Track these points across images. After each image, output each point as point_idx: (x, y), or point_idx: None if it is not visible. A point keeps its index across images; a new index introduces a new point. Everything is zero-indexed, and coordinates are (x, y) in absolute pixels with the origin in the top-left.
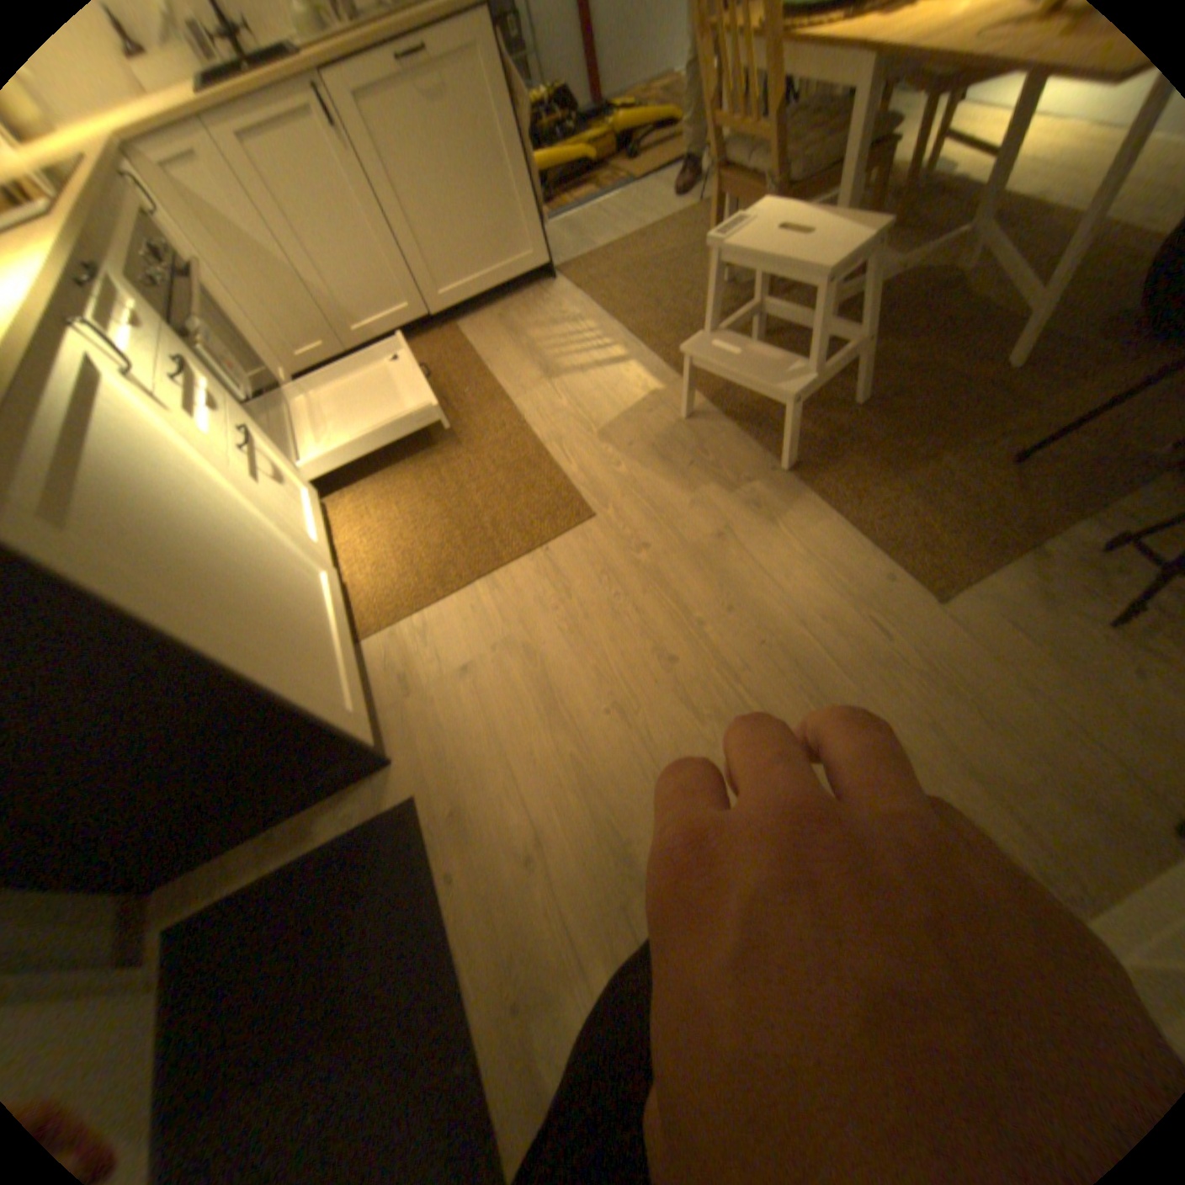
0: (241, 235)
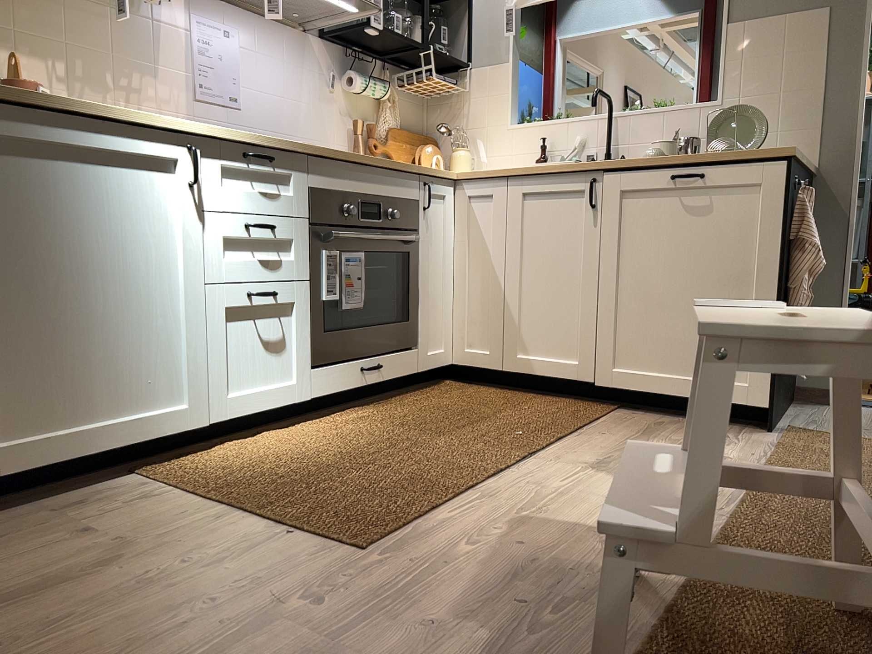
0: (486, 251)
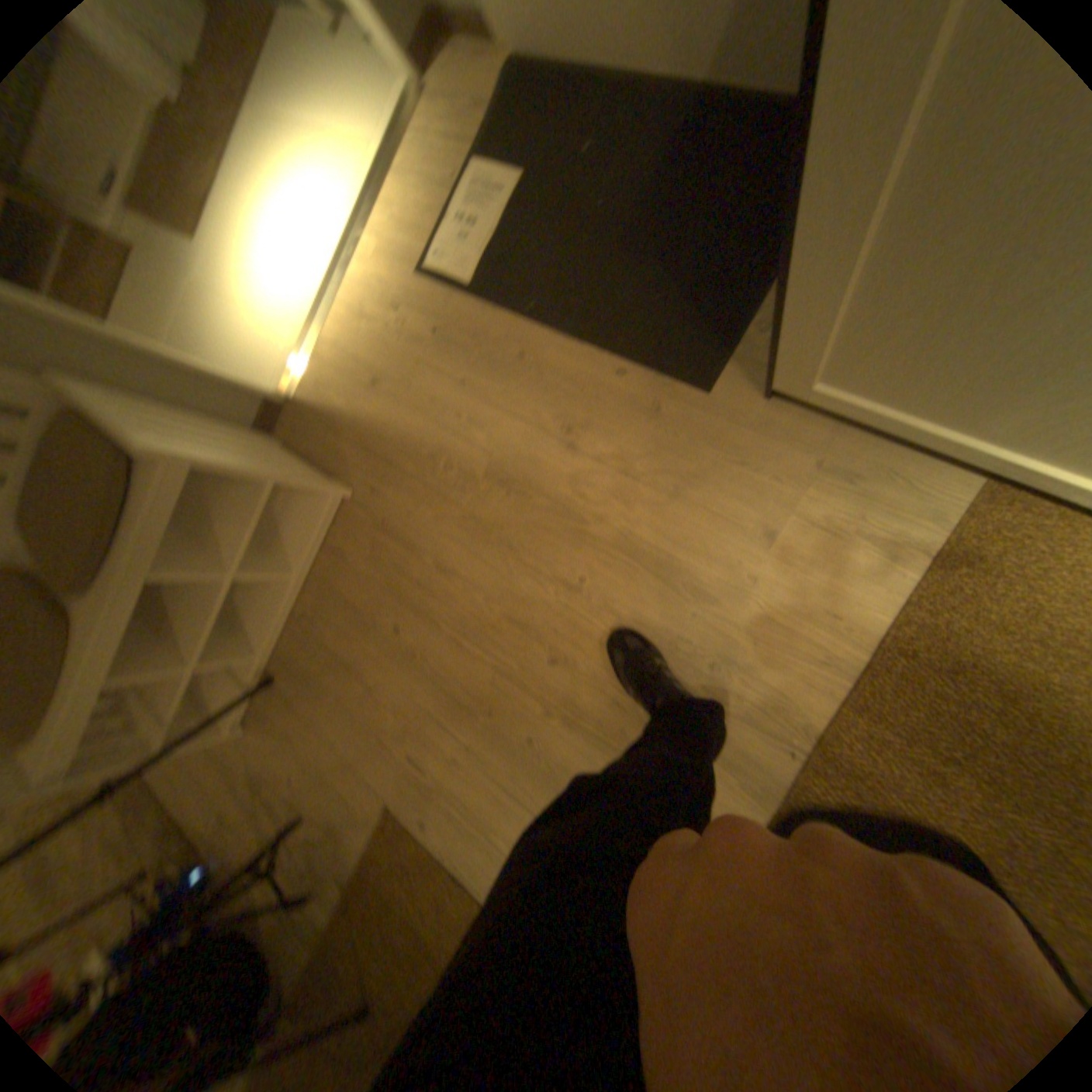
0: None
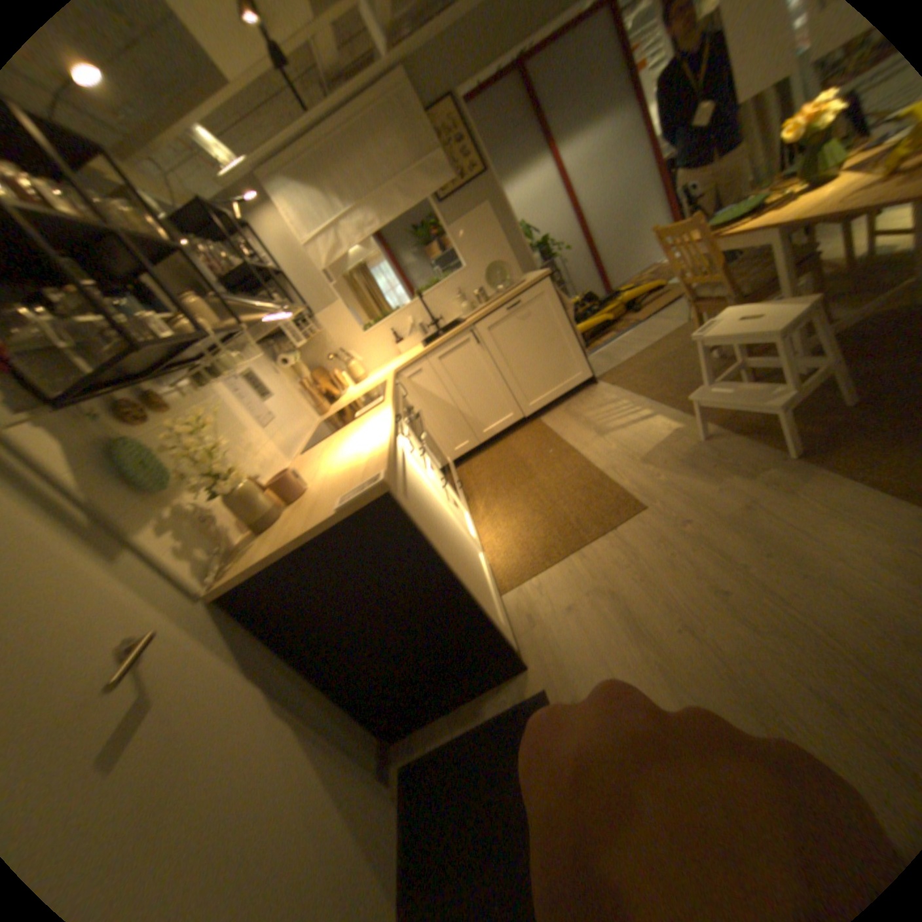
0: (436, 397)
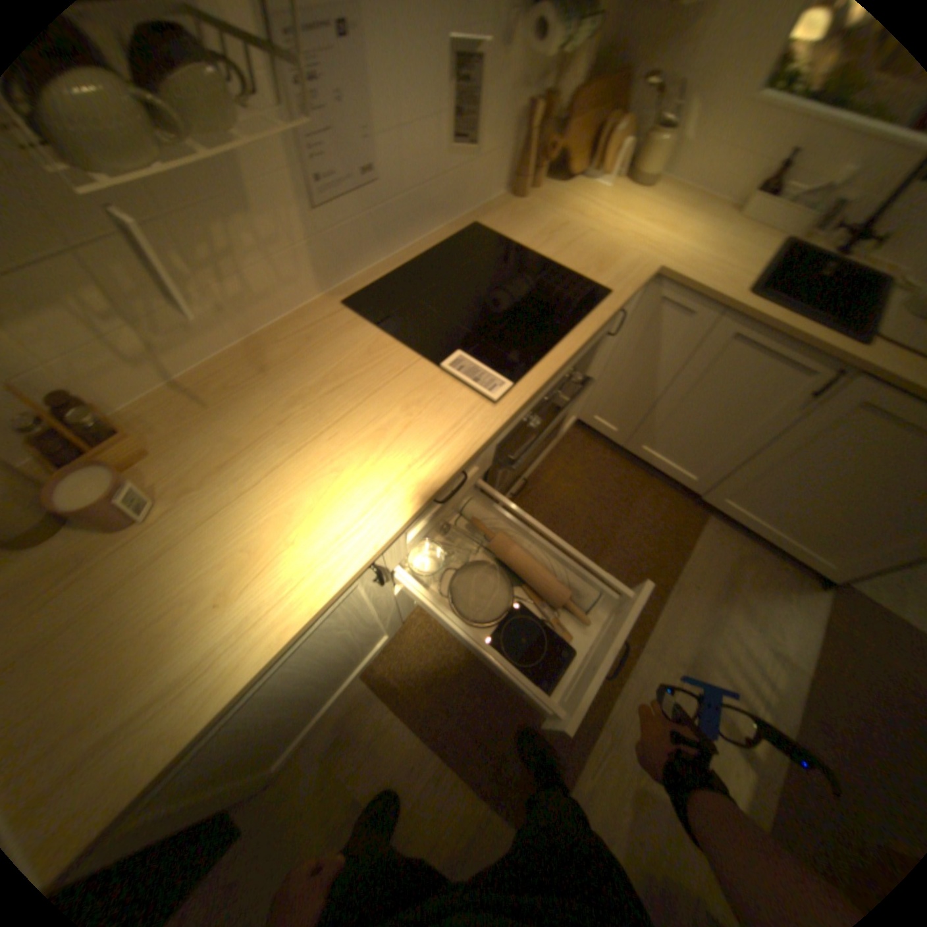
0: (656, 359)
